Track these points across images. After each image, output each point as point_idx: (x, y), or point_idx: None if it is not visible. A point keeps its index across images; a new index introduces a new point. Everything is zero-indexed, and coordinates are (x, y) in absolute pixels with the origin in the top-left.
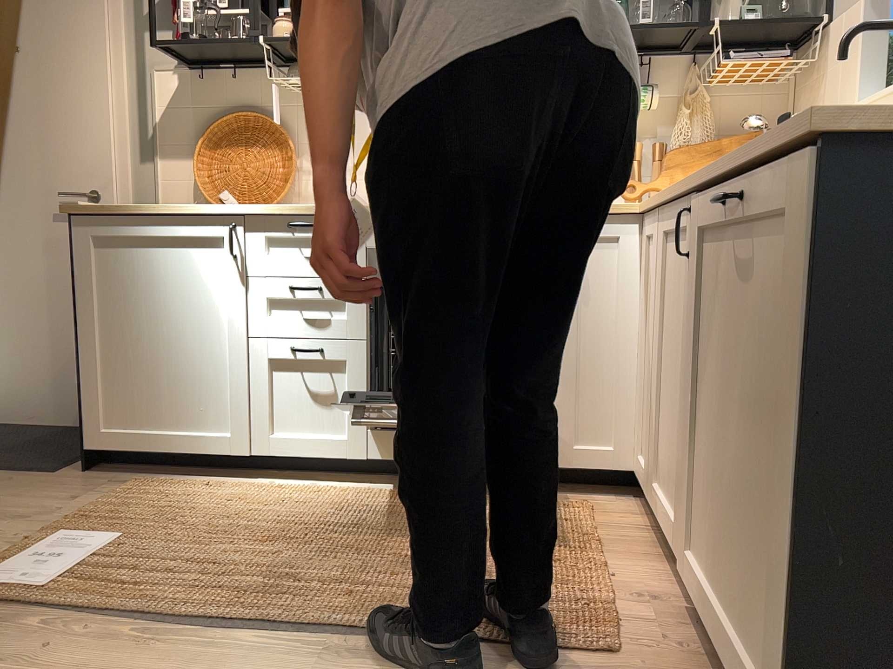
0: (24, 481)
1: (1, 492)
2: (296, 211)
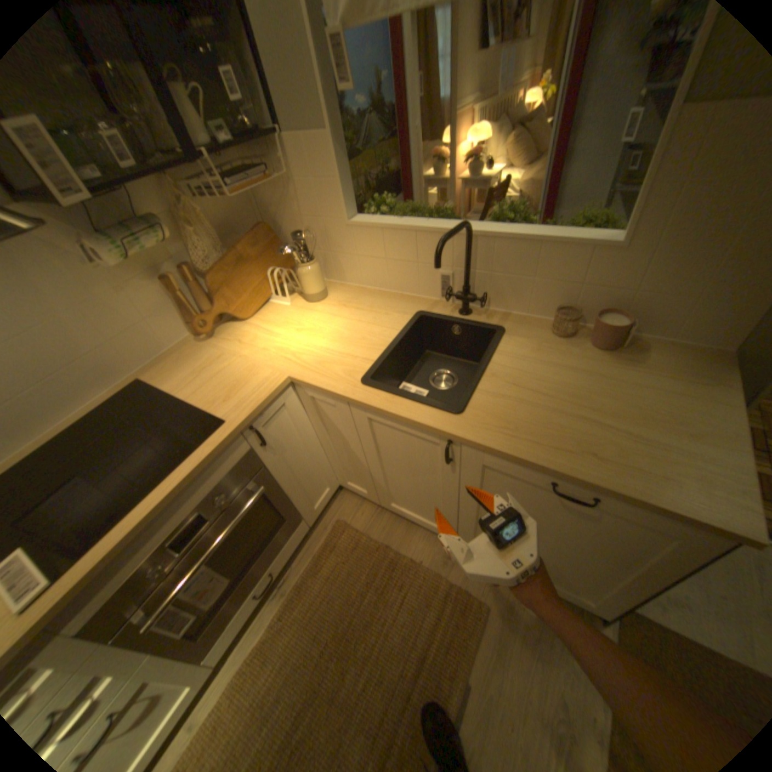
0: None
1: None
2: None
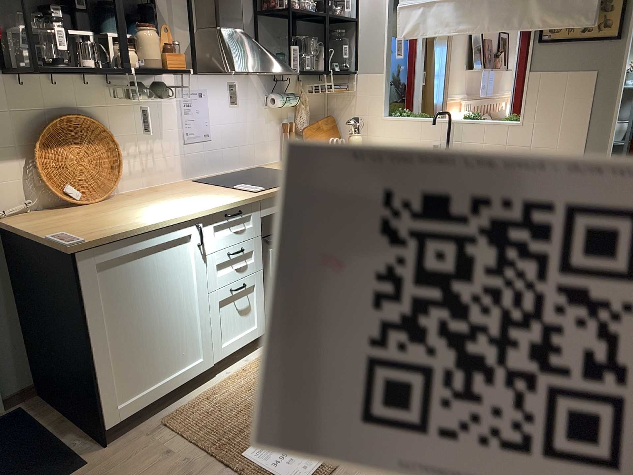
0: None
1: None
2: (231, 206)
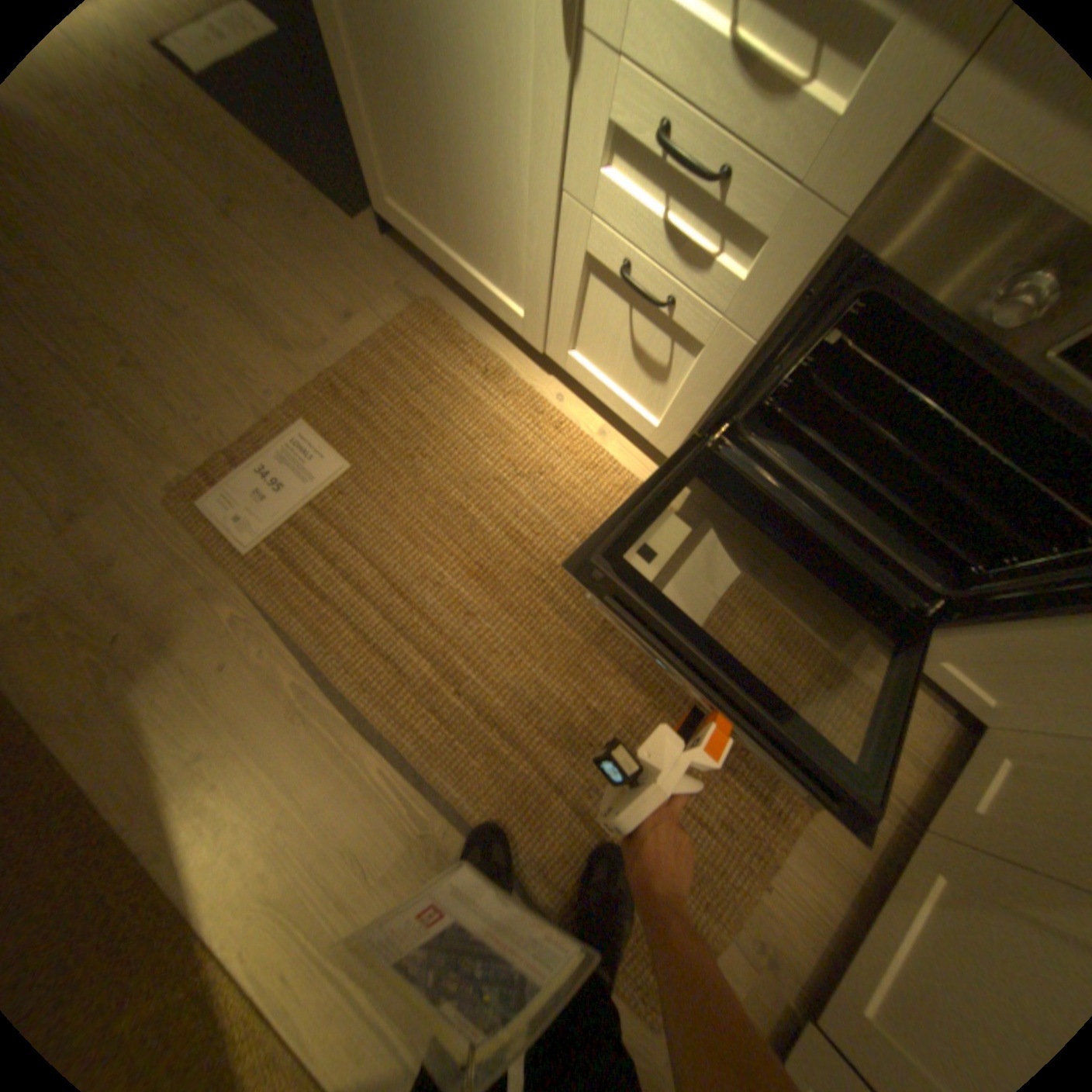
0: (318, 224)
1: (287, 248)
2: None
